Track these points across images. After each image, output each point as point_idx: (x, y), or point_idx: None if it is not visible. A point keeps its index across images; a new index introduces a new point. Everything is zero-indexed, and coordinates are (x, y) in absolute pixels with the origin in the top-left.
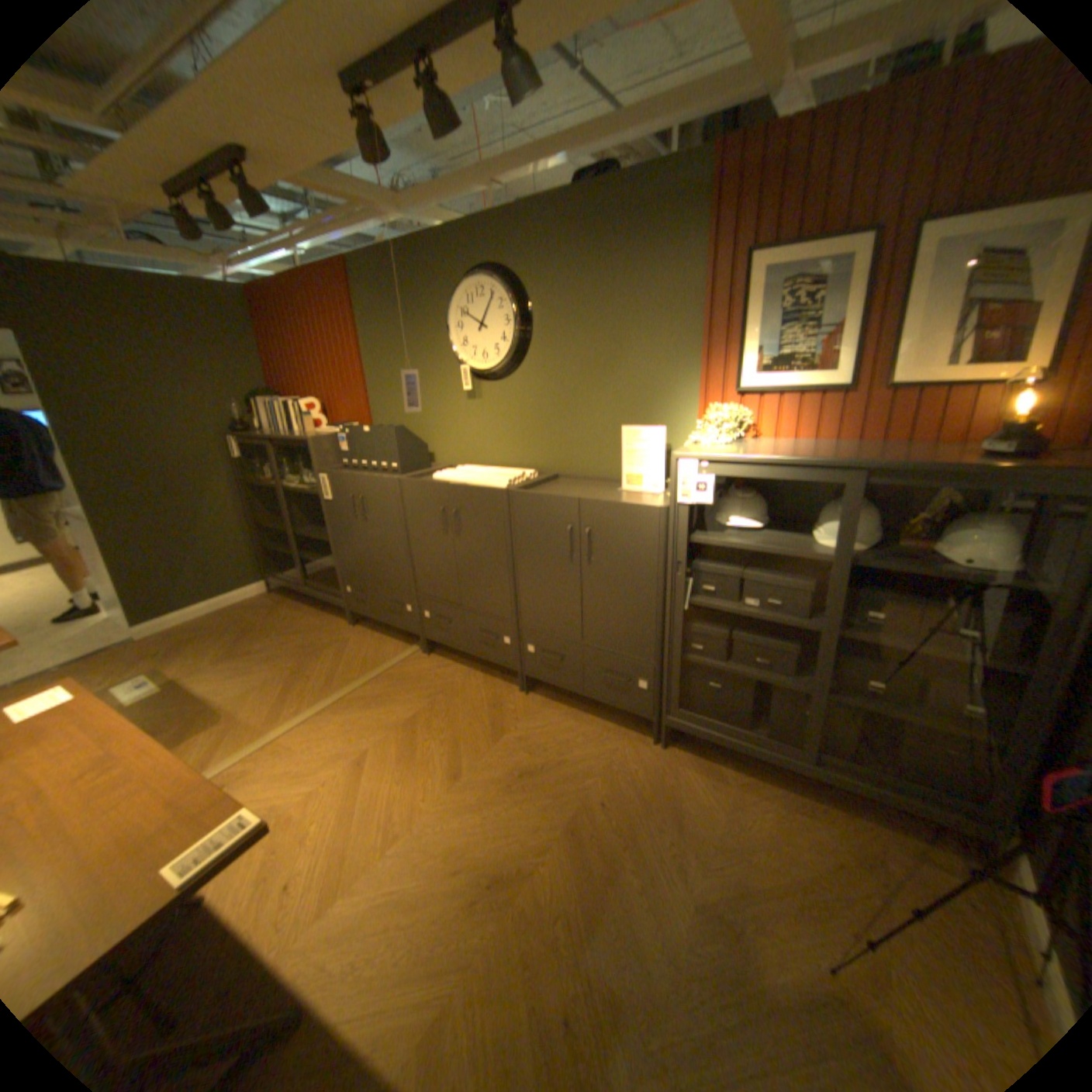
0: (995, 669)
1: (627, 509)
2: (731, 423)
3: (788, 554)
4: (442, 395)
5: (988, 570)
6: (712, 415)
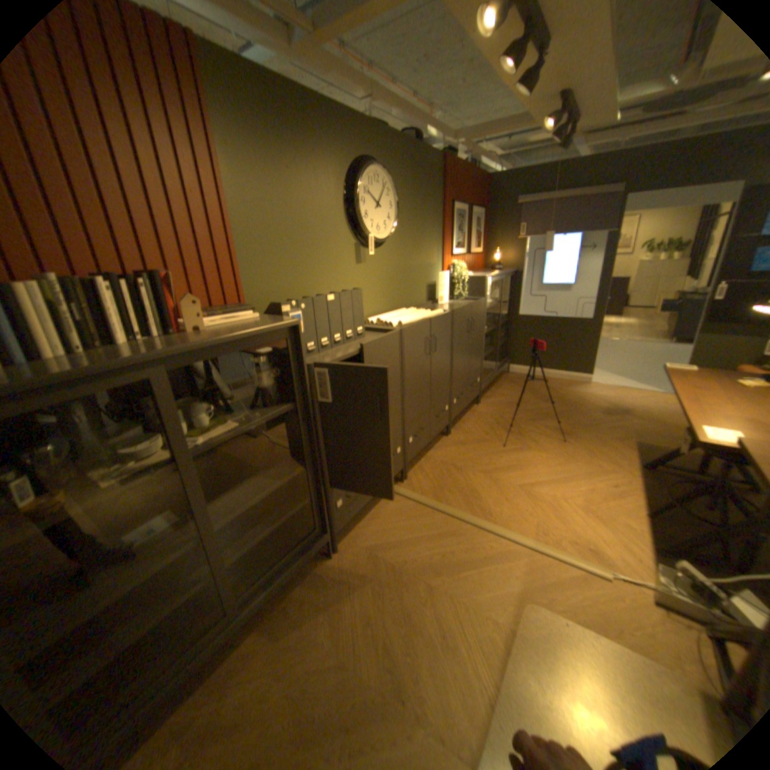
0: (506, 321)
1: (480, 303)
2: (461, 267)
3: (493, 306)
4: (336, 260)
5: (502, 298)
6: (459, 264)
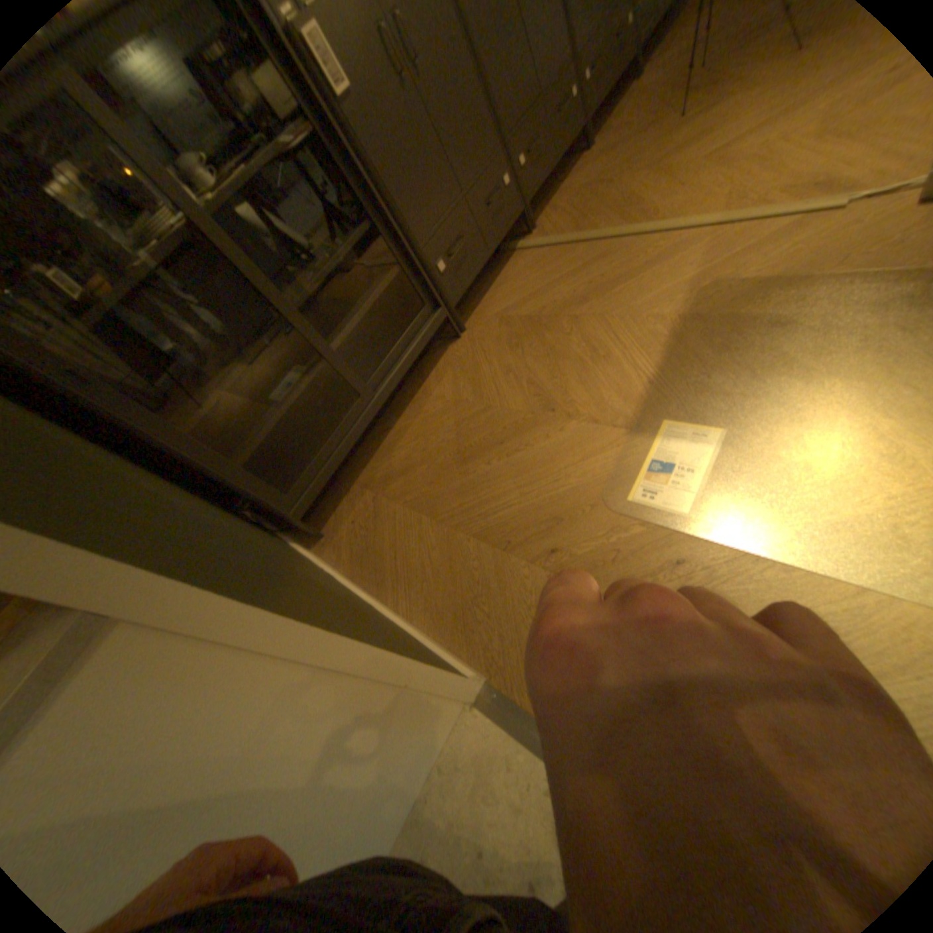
0: None
1: None
2: None
3: None
4: None
5: None
6: None
